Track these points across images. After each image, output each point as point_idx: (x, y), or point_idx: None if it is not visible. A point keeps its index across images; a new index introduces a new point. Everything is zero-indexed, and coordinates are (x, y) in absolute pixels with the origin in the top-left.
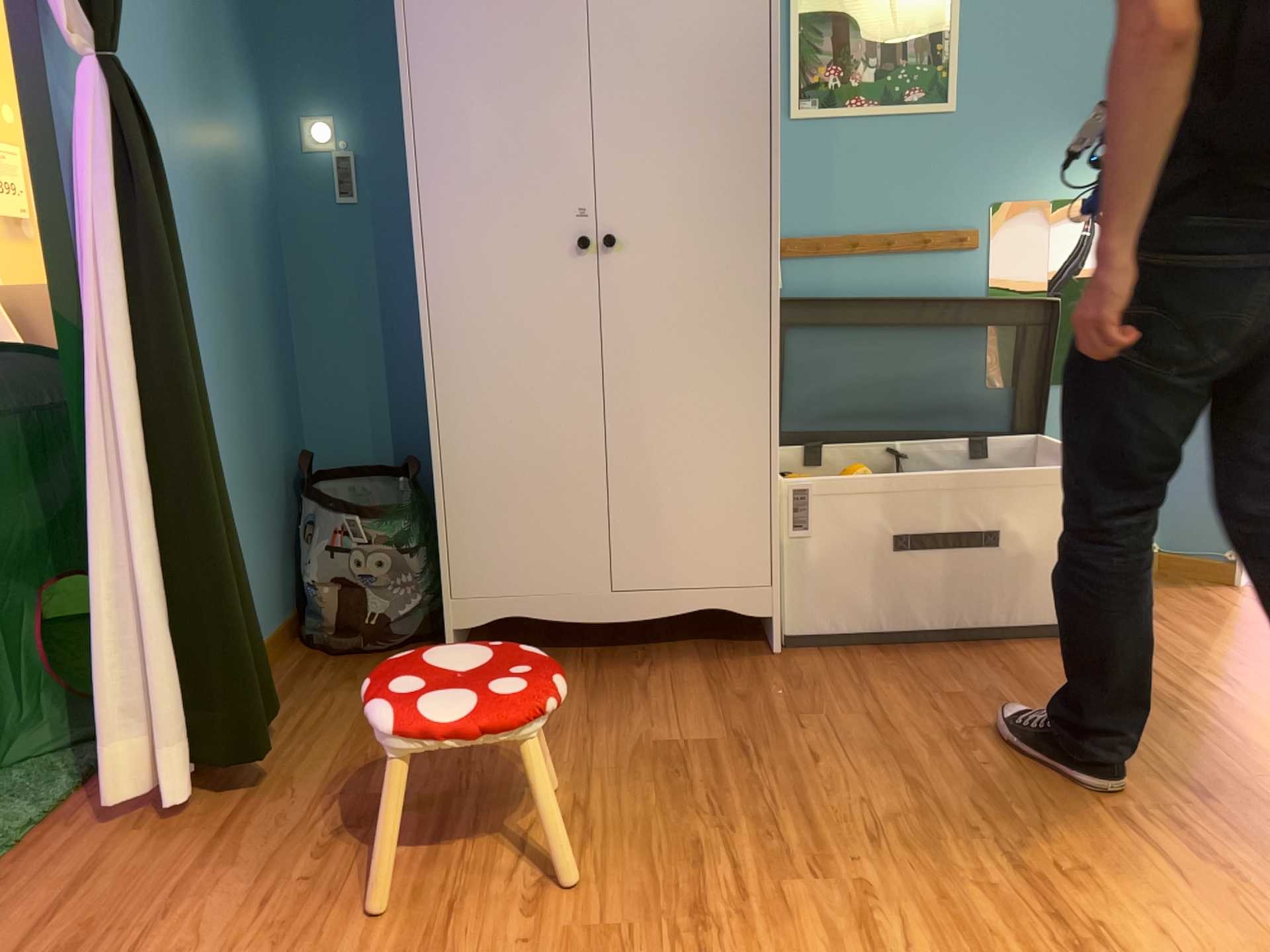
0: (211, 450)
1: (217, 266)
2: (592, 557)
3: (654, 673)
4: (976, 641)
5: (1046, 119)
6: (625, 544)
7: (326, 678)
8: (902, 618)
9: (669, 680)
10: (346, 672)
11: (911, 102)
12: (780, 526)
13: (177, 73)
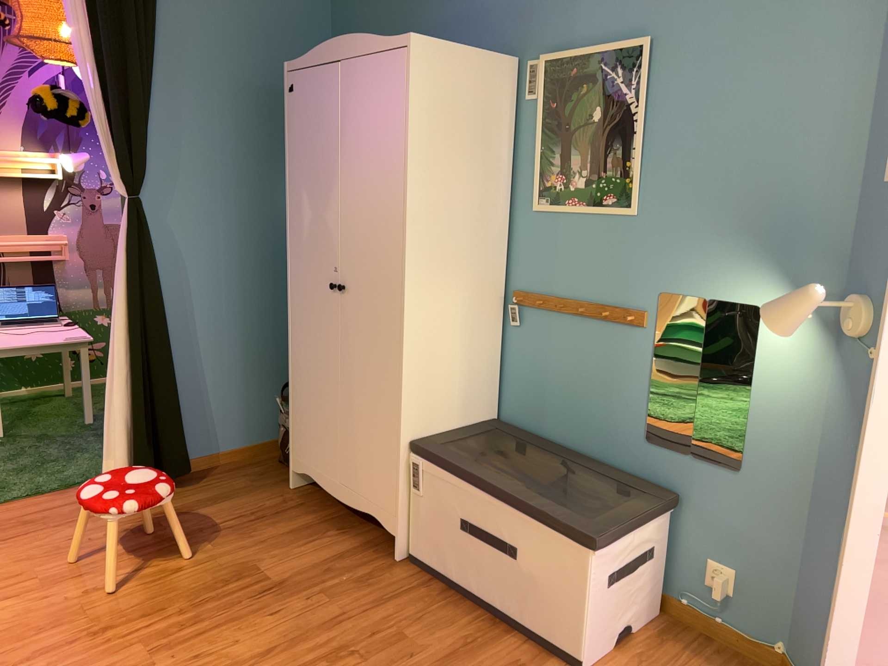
0: (161, 354)
1: (251, 266)
2: (332, 459)
3: (336, 537)
4: (502, 621)
5: (708, 228)
6: (354, 459)
7: (251, 471)
8: (467, 579)
9: (332, 544)
10: (262, 471)
11: (607, 205)
12: (407, 482)
13: (235, 181)
